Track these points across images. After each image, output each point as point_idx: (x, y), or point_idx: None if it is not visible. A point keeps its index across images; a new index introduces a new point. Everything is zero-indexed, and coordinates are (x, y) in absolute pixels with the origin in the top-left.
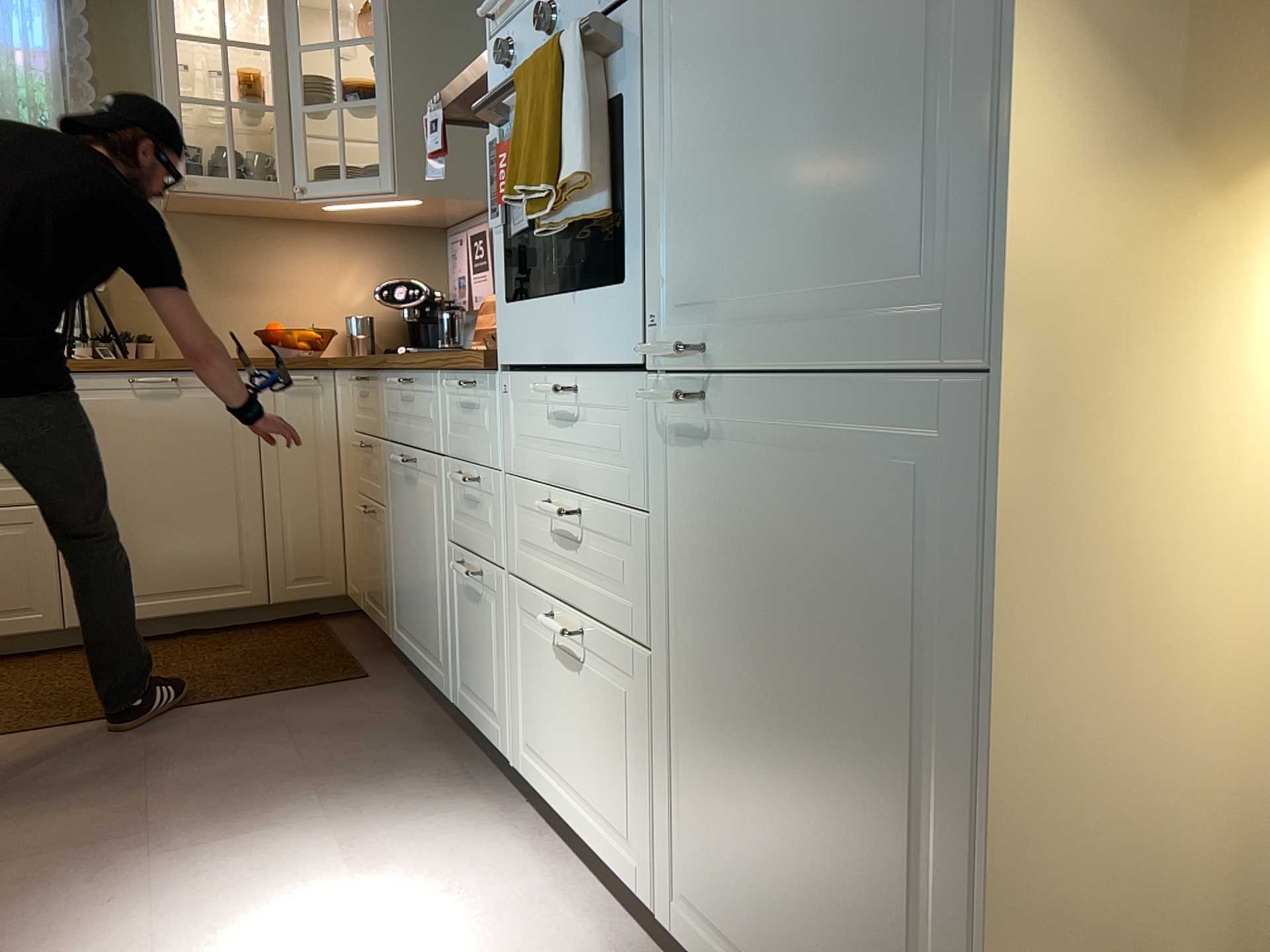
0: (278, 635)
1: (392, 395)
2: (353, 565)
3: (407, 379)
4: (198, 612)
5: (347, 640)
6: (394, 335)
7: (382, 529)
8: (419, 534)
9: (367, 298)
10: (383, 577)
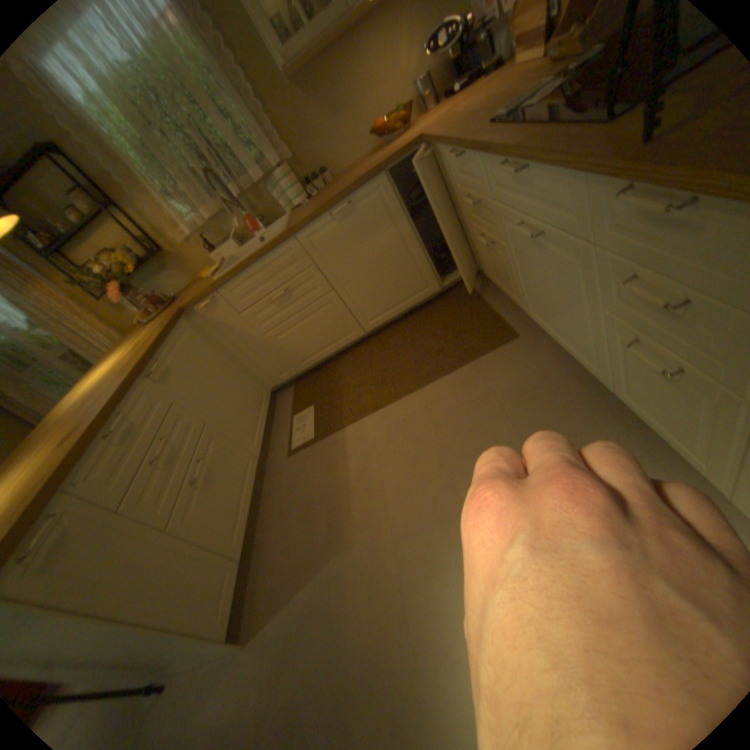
0: (453, 302)
1: (497, 168)
2: (479, 256)
3: (522, 164)
4: (413, 305)
5: (490, 298)
6: (445, 73)
7: (505, 253)
8: (555, 279)
9: (419, 55)
10: (511, 278)
